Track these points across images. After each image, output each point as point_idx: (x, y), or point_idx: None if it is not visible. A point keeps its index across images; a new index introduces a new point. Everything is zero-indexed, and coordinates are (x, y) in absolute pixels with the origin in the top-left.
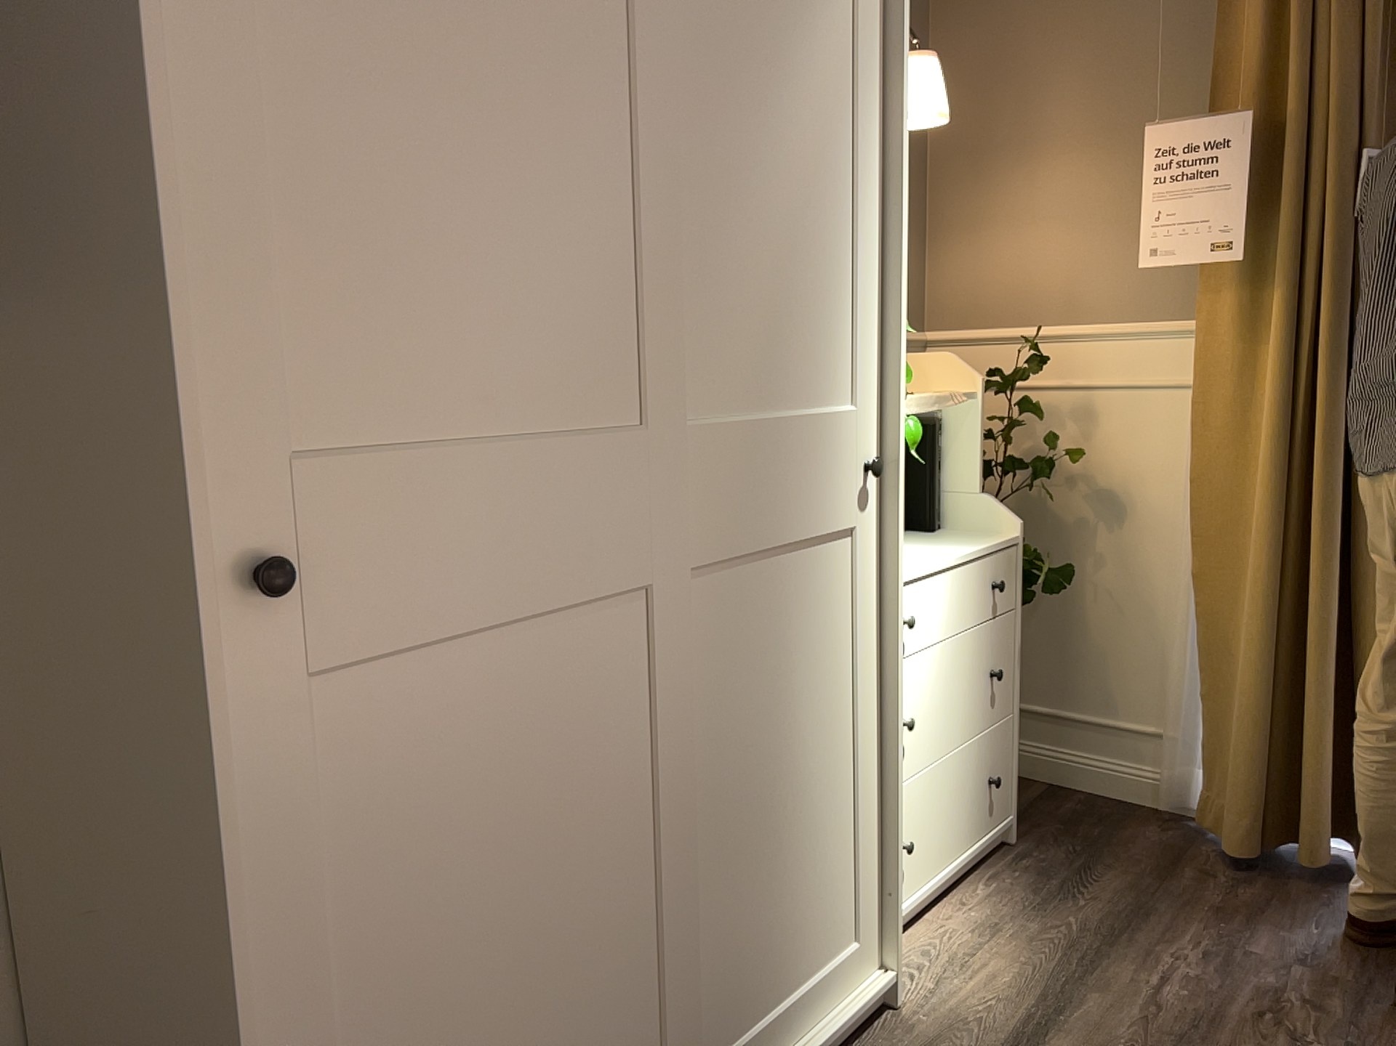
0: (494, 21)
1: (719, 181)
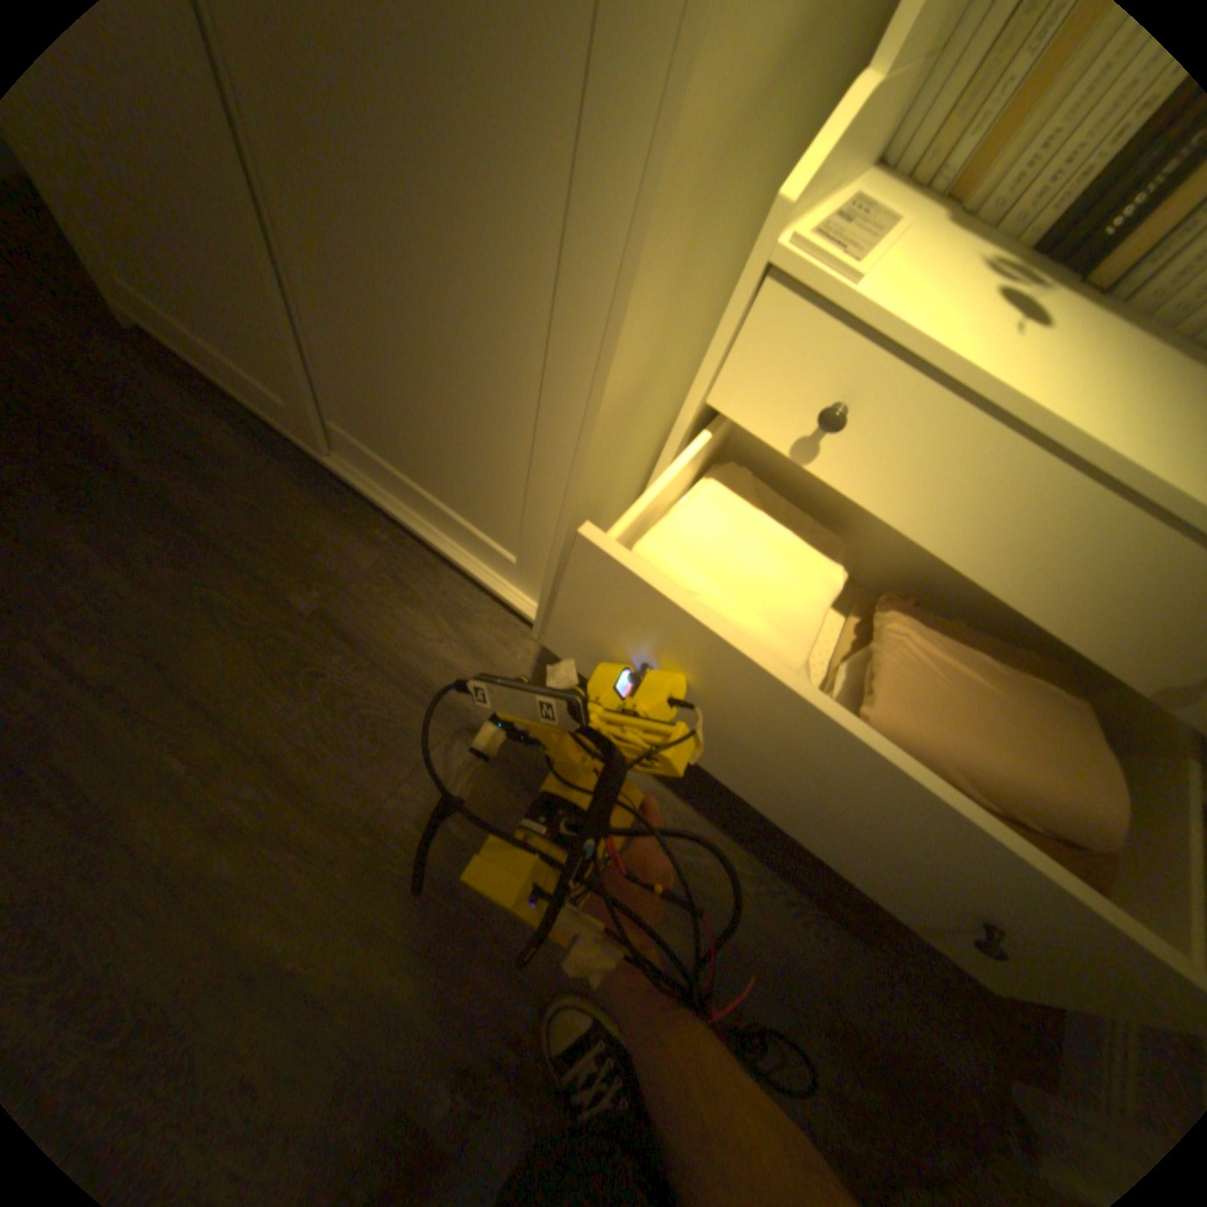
0: None
1: None
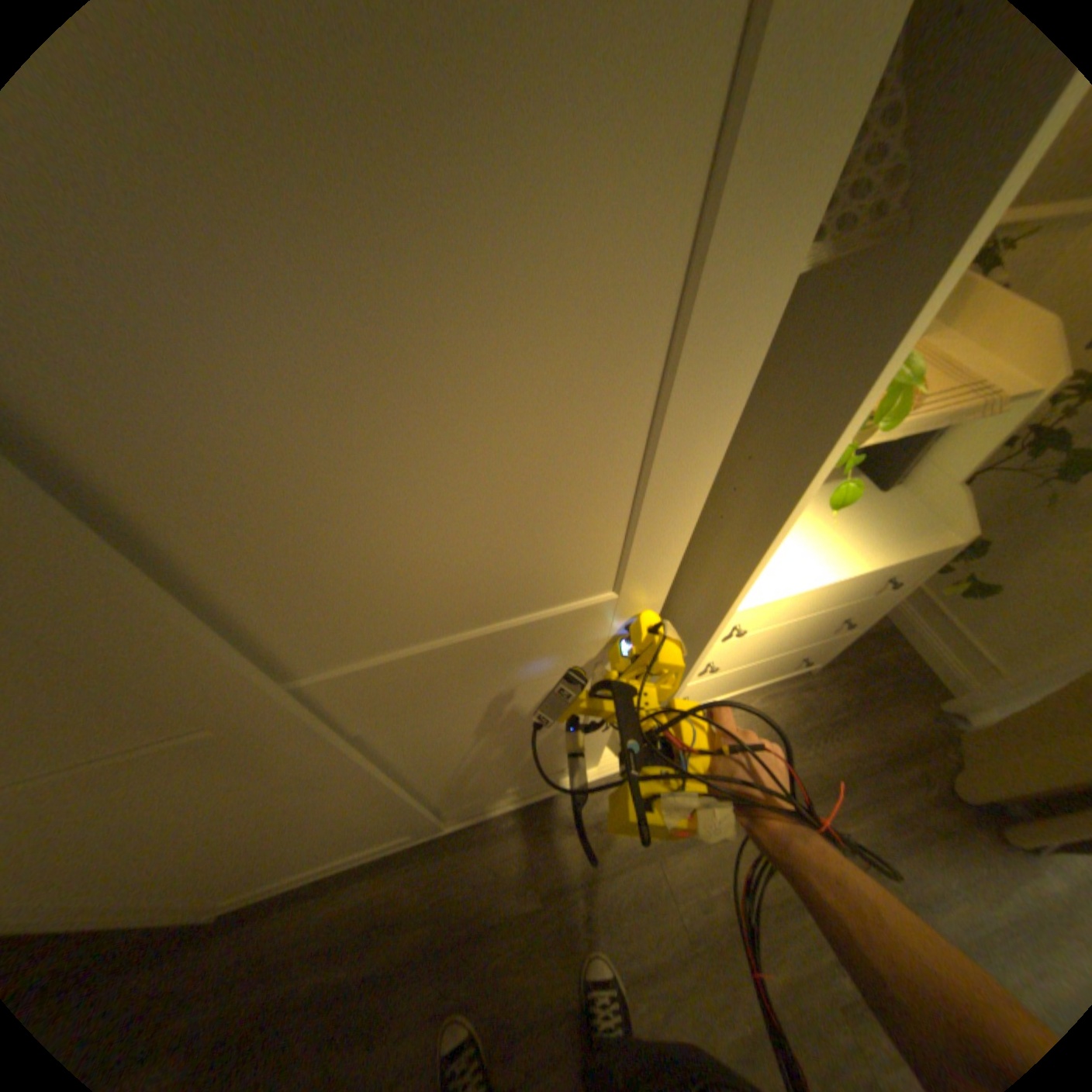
0: None
1: (273, 431)
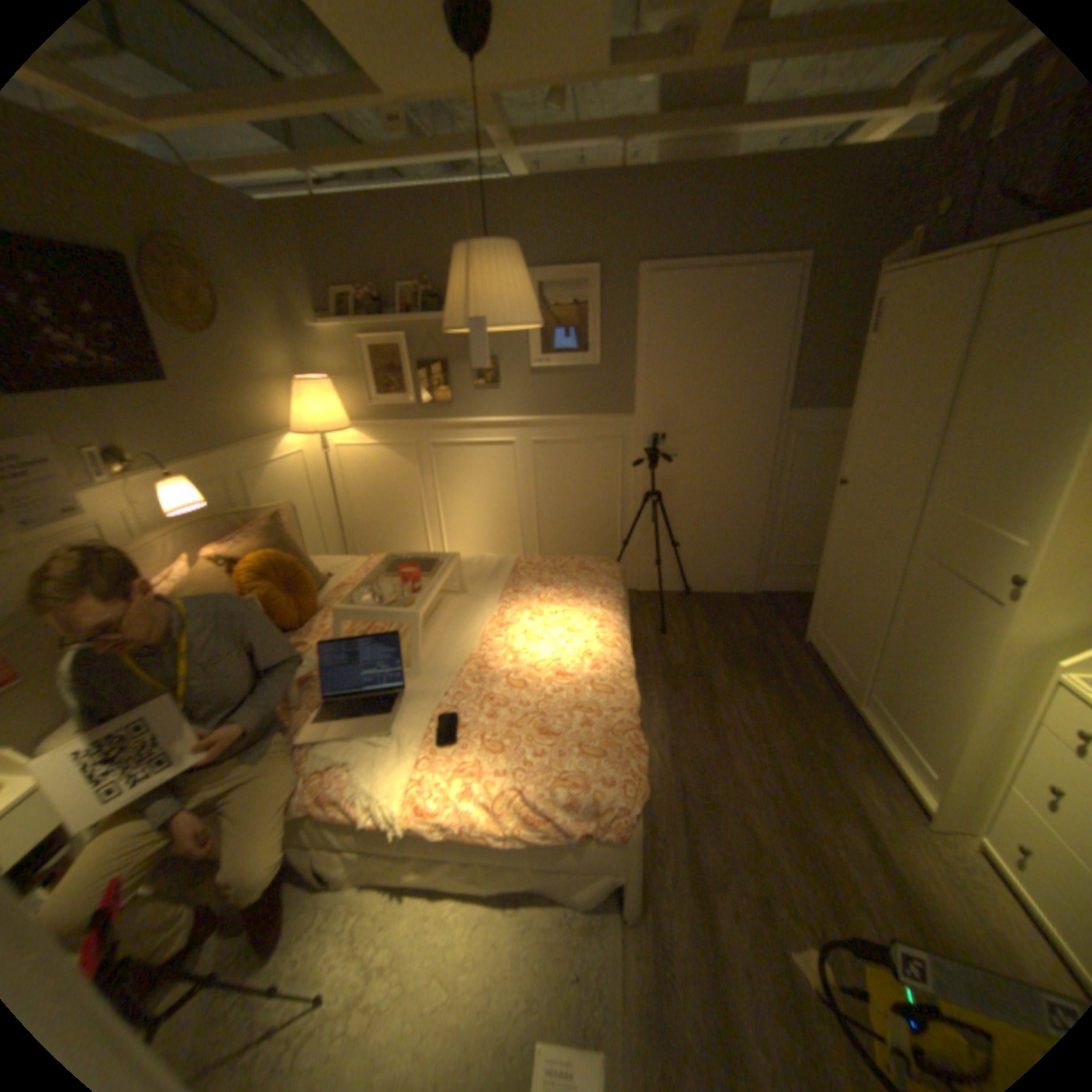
0: (906, 375)
1: (977, 416)
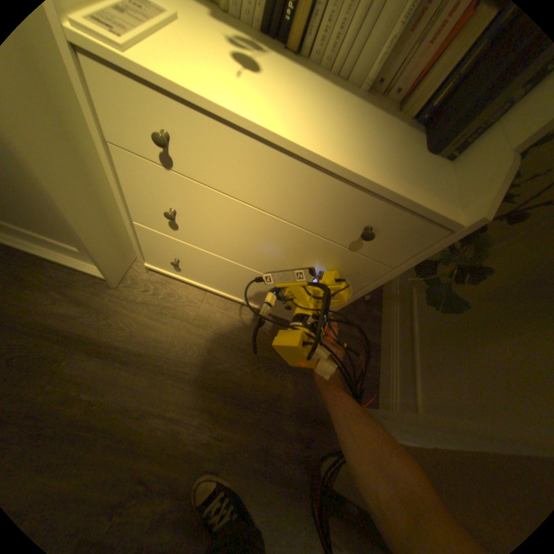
0: None
1: None
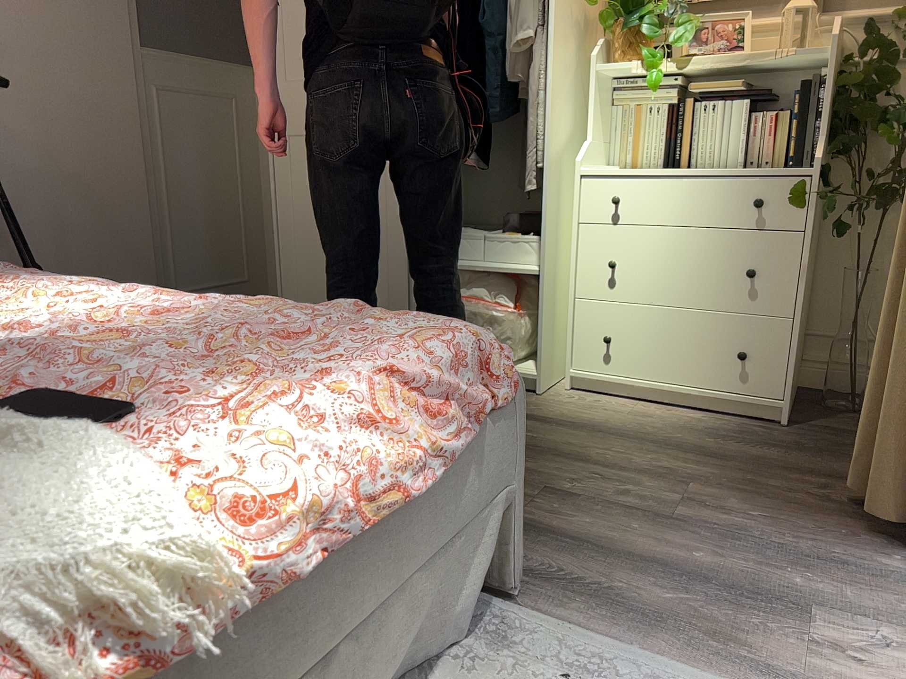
0: None
1: None
